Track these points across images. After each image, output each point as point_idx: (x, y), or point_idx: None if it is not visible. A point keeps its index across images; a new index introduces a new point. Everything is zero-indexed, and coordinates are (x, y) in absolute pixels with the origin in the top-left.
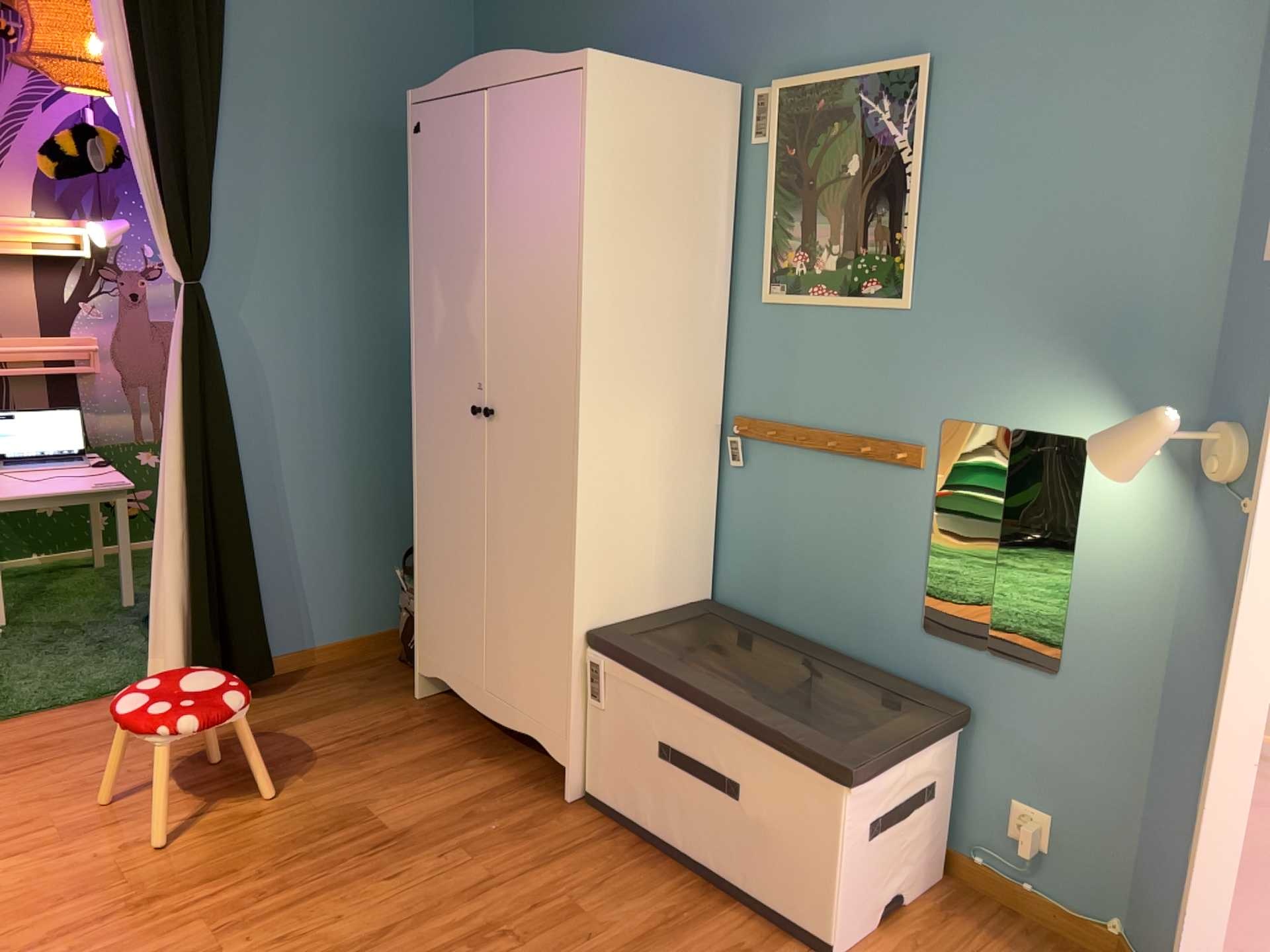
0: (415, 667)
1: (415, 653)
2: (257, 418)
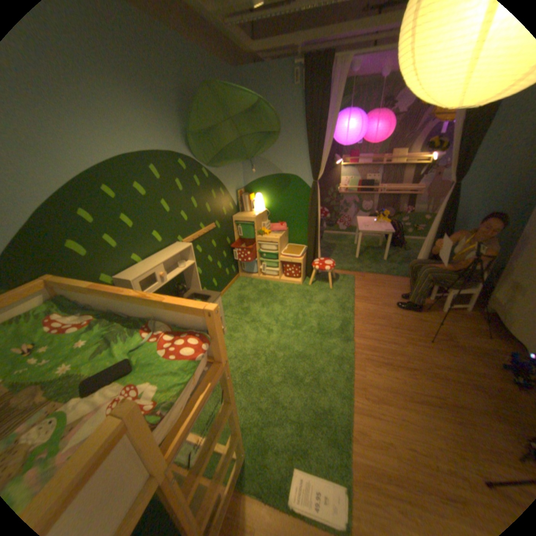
0: (488, 304)
1: (490, 300)
2: (463, 221)
